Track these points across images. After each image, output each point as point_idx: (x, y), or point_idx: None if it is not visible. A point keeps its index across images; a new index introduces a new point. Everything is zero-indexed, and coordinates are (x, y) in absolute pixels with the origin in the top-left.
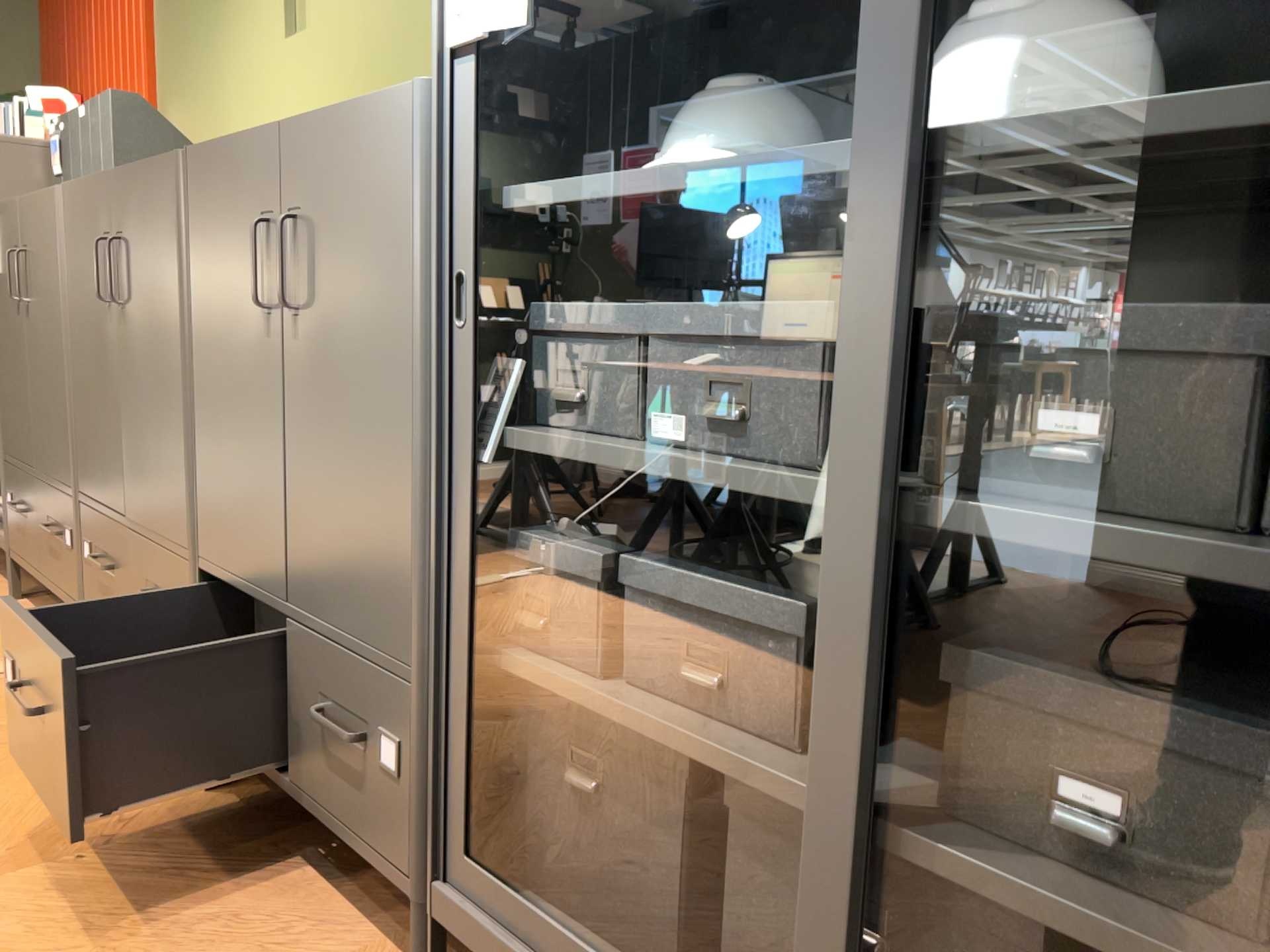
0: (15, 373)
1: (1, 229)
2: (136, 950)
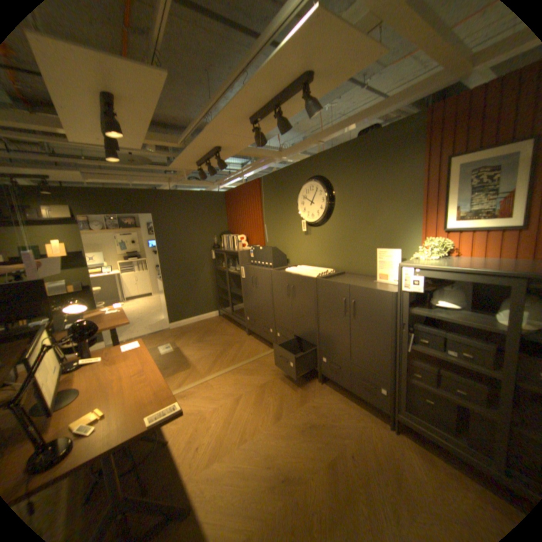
0: (251, 296)
1: (246, 270)
2: (337, 419)
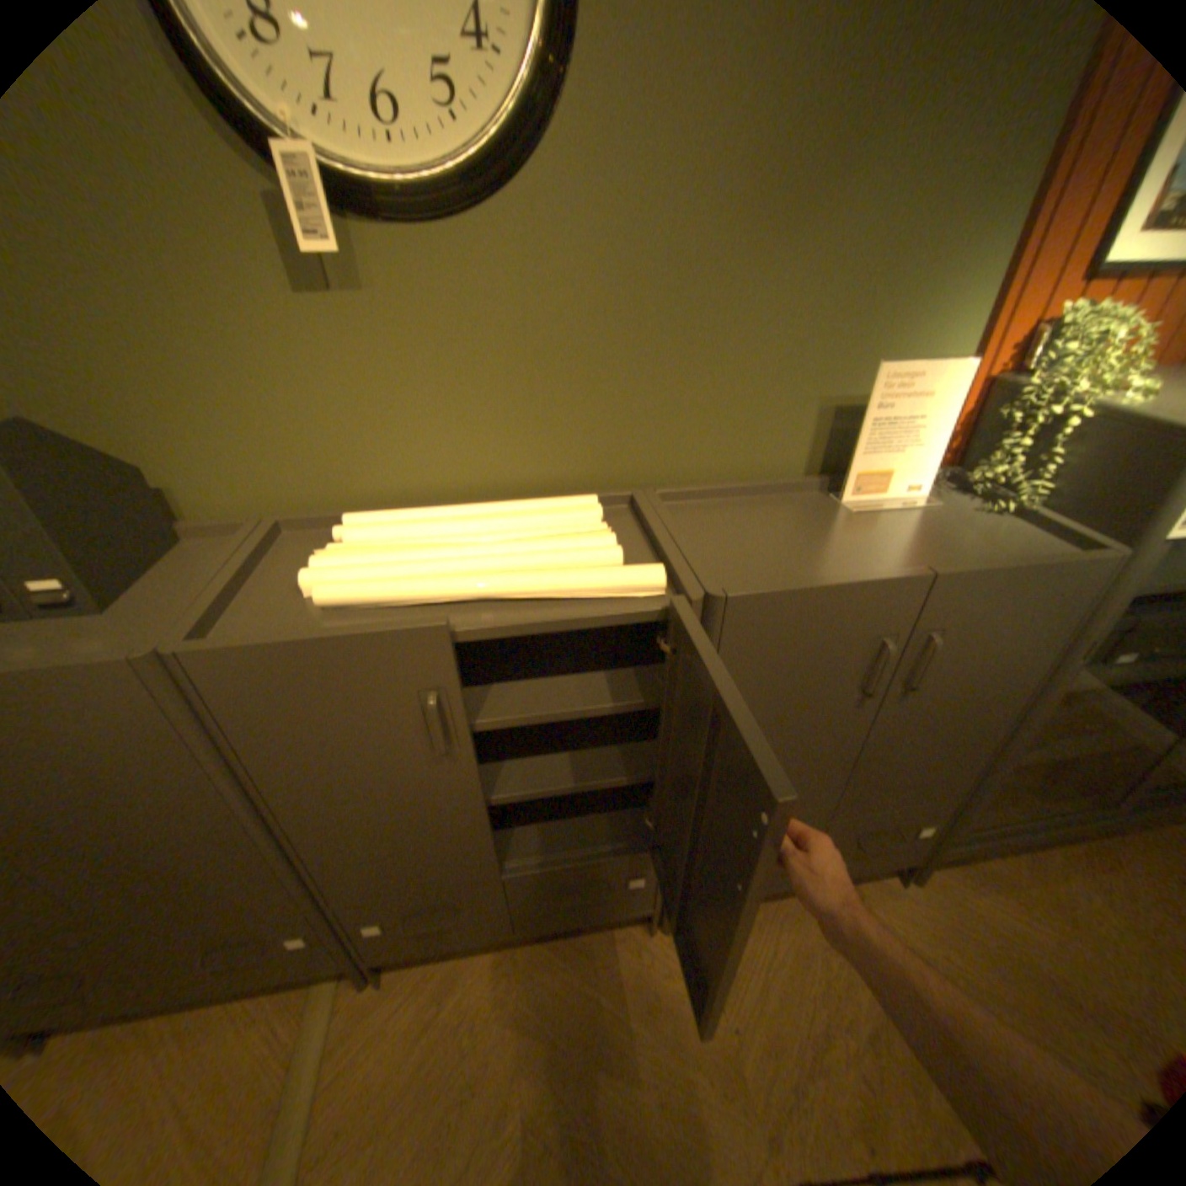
0: None
1: None
2: (845, 1008)
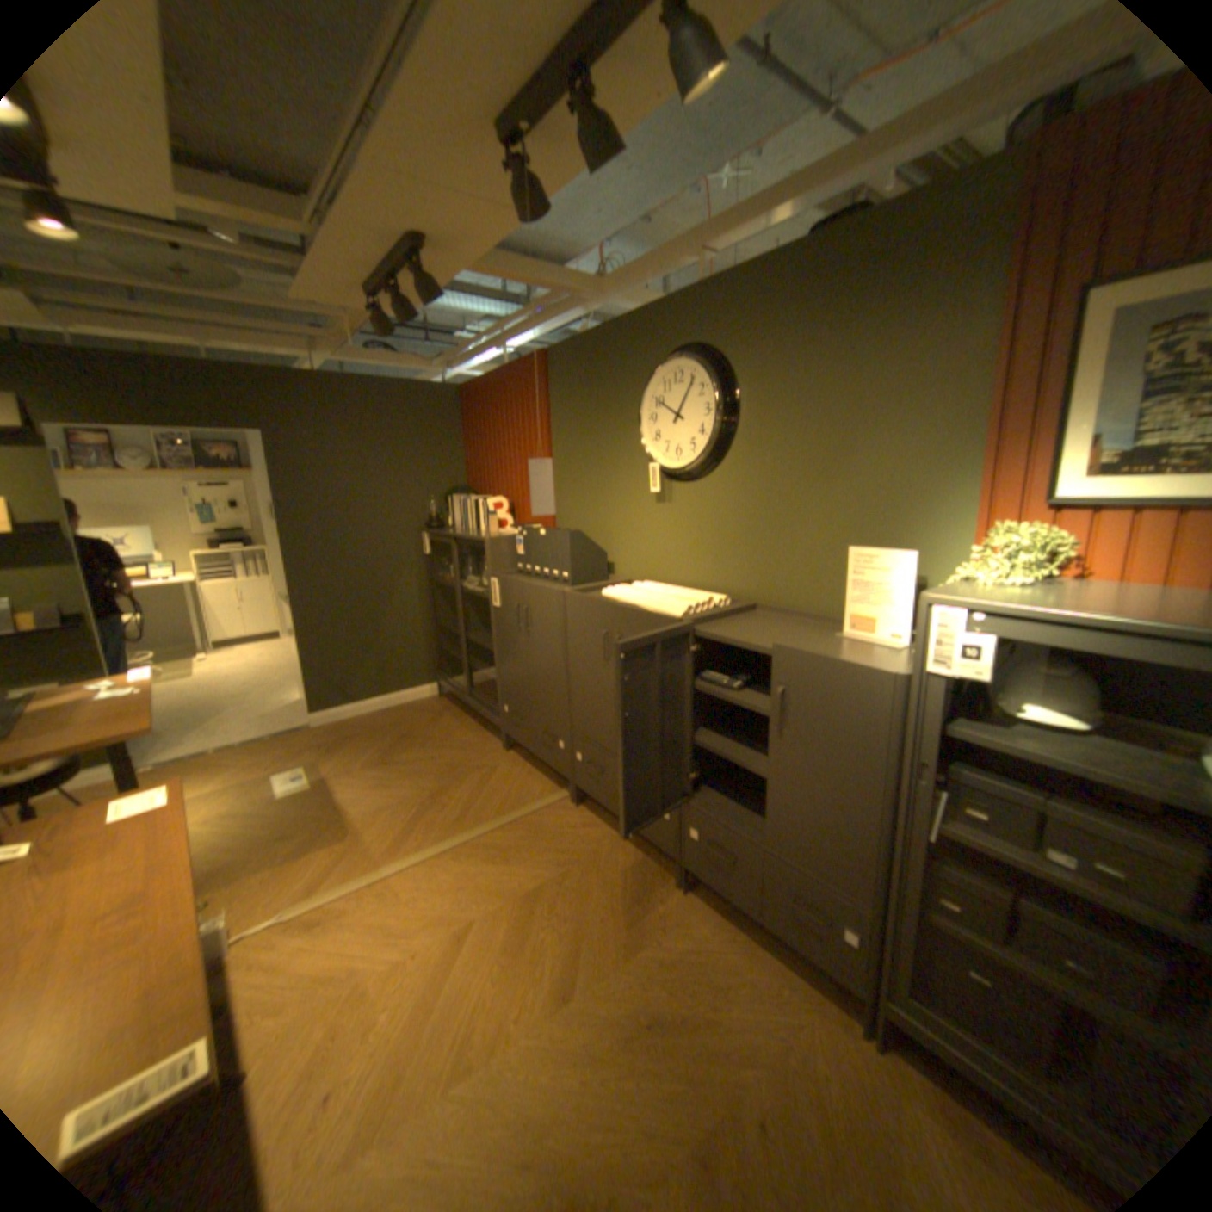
0: (514, 655)
1: (504, 588)
2: (720, 1002)
